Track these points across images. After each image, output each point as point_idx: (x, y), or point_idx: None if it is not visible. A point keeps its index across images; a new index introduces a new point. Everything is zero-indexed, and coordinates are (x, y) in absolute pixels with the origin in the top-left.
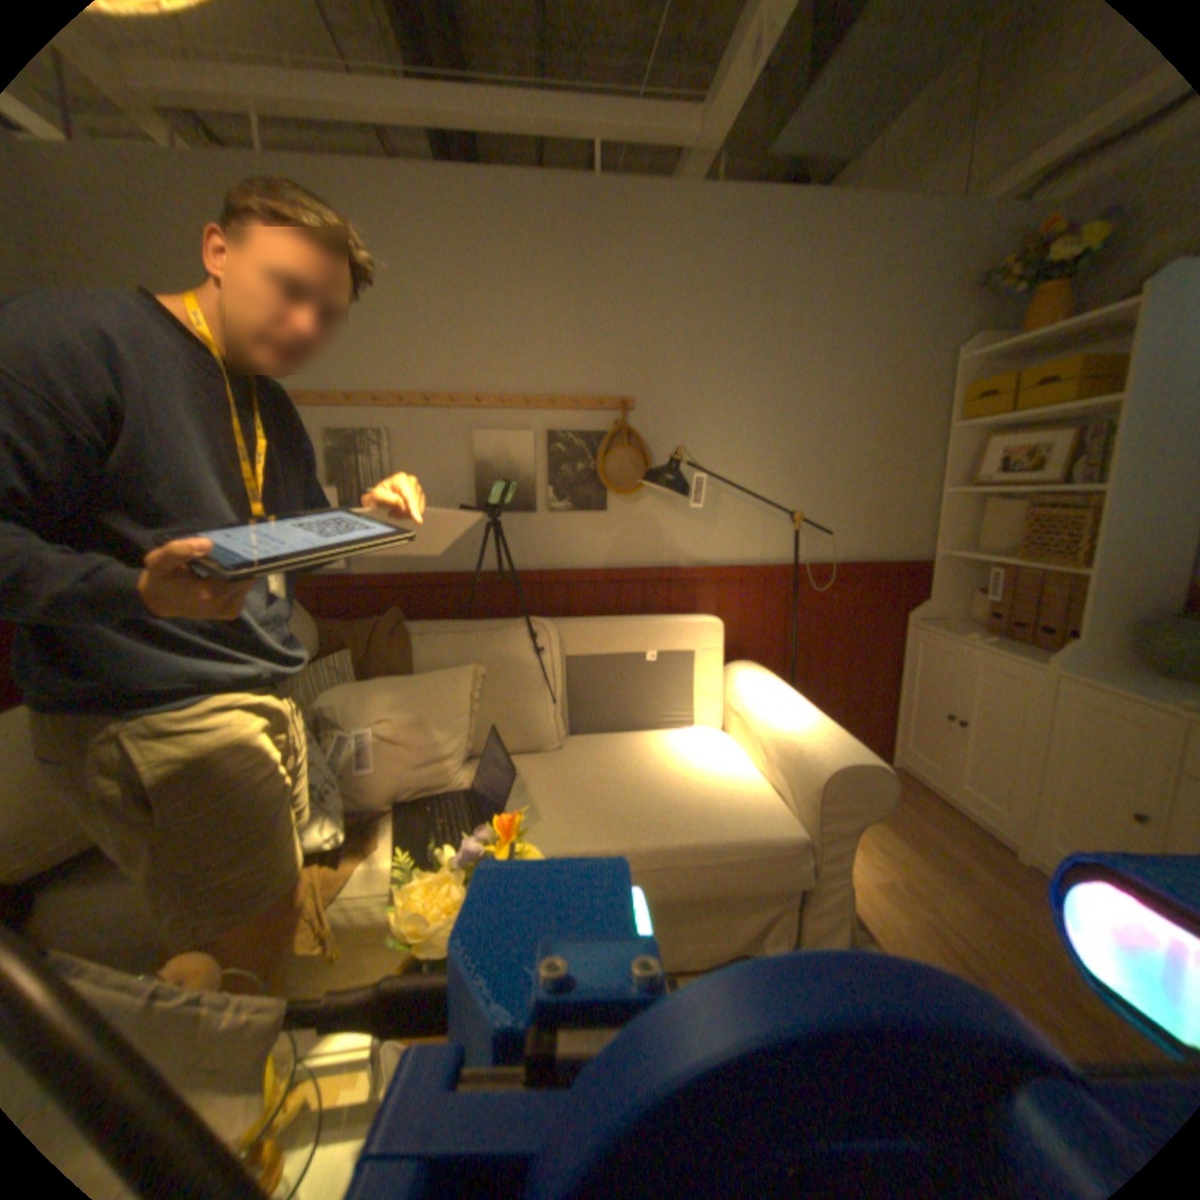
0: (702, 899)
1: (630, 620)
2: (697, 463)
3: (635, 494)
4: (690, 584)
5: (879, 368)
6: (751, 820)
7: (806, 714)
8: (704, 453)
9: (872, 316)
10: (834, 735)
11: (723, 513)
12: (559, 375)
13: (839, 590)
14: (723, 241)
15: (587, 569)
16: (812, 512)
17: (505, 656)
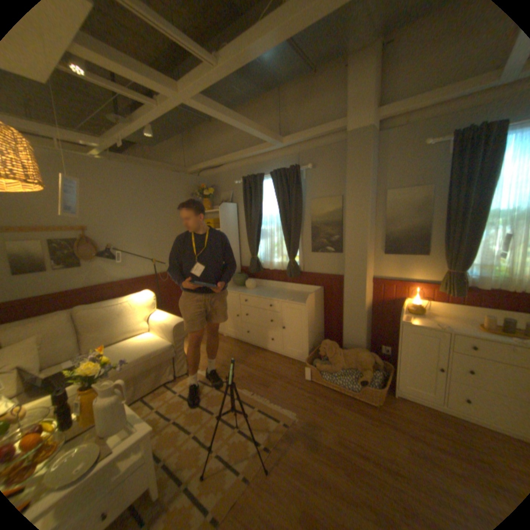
0: (145, 372)
1: (101, 304)
2: (115, 247)
3: (91, 260)
4: (119, 287)
5: (169, 216)
6: (155, 346)
7: (165, 316)
8: (117, 244)
9: (164, 202)
10: (173, 318)
11: (128, 262)
12: (49, 220)
13: (170, 280)
14: (112, 178)
15: (74, 290)
16: (157, 258)
17: (49, 329)
